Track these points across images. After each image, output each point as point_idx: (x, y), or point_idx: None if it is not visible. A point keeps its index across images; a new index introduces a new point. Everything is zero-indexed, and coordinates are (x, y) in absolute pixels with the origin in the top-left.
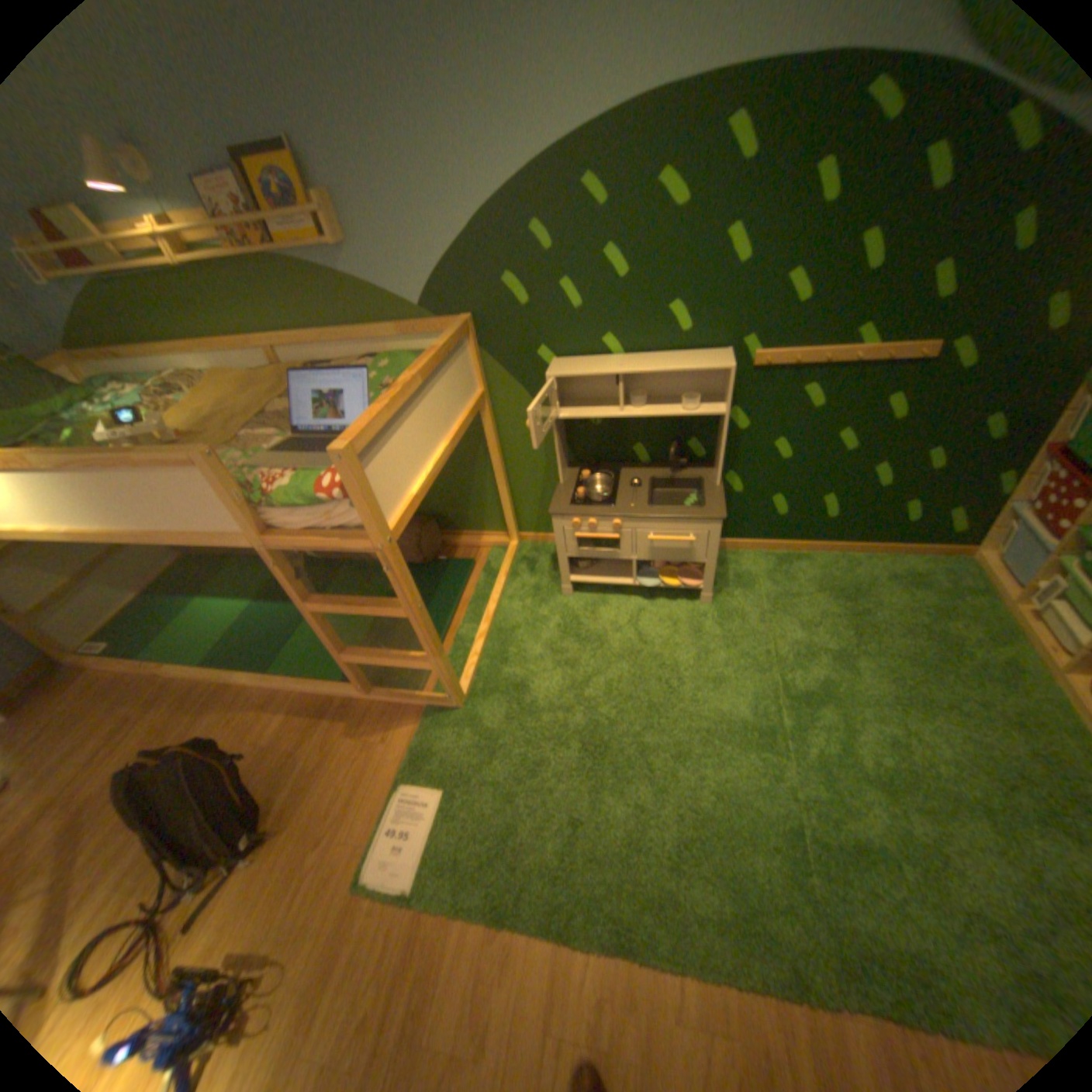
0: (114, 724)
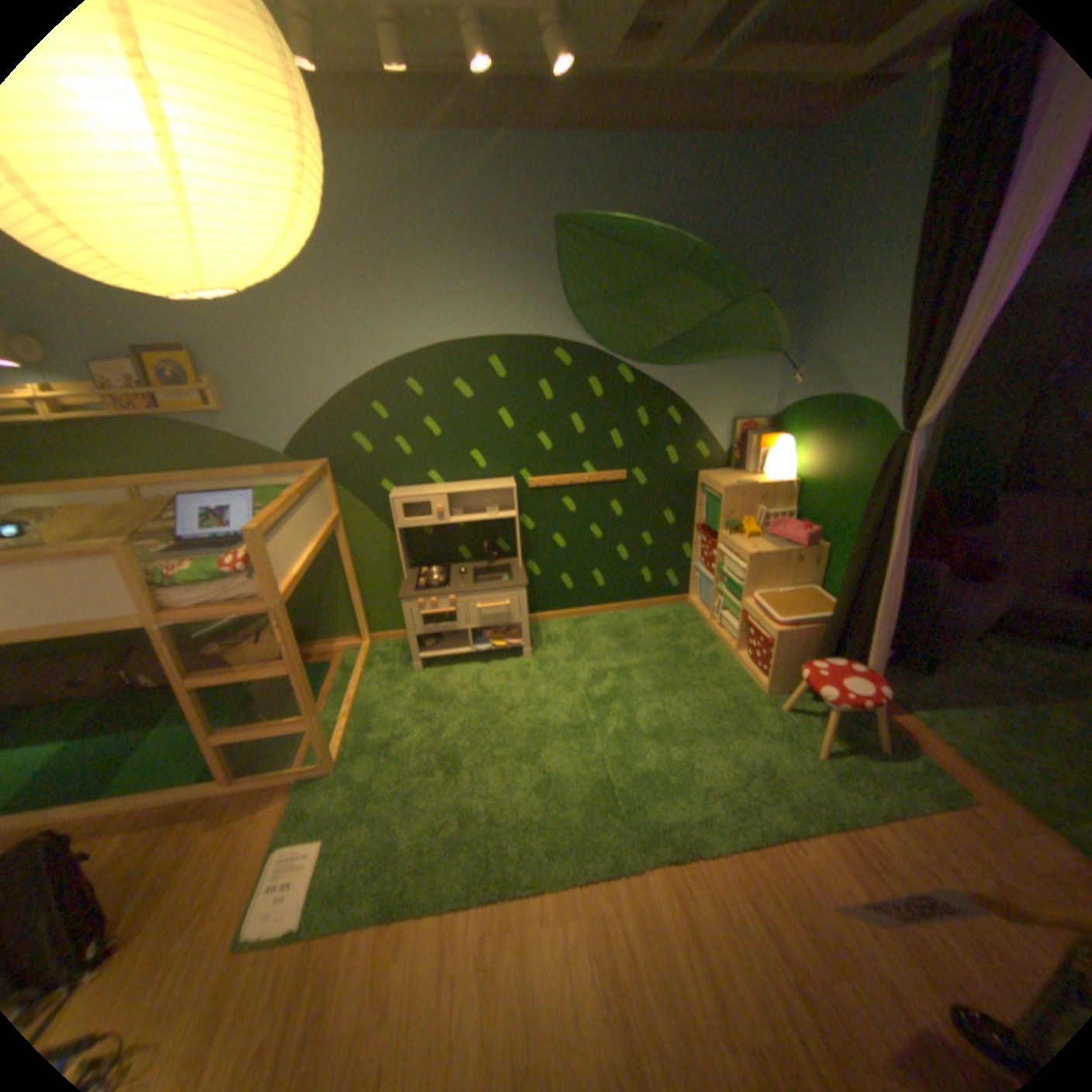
0: None
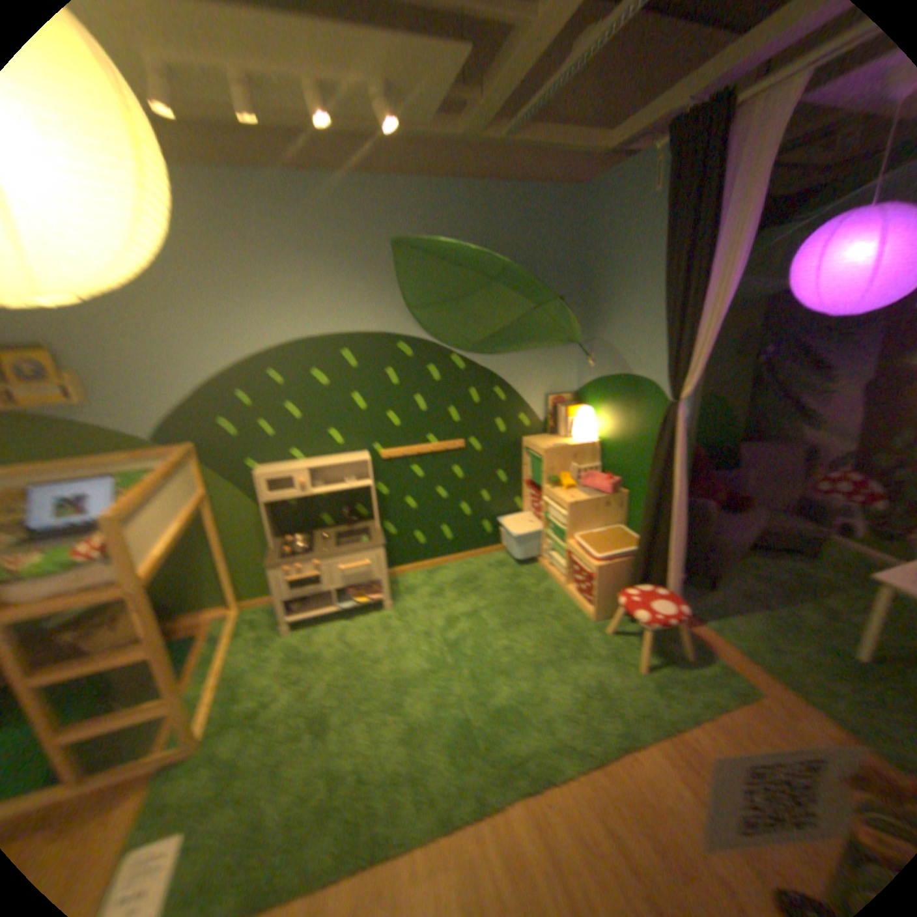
0: None
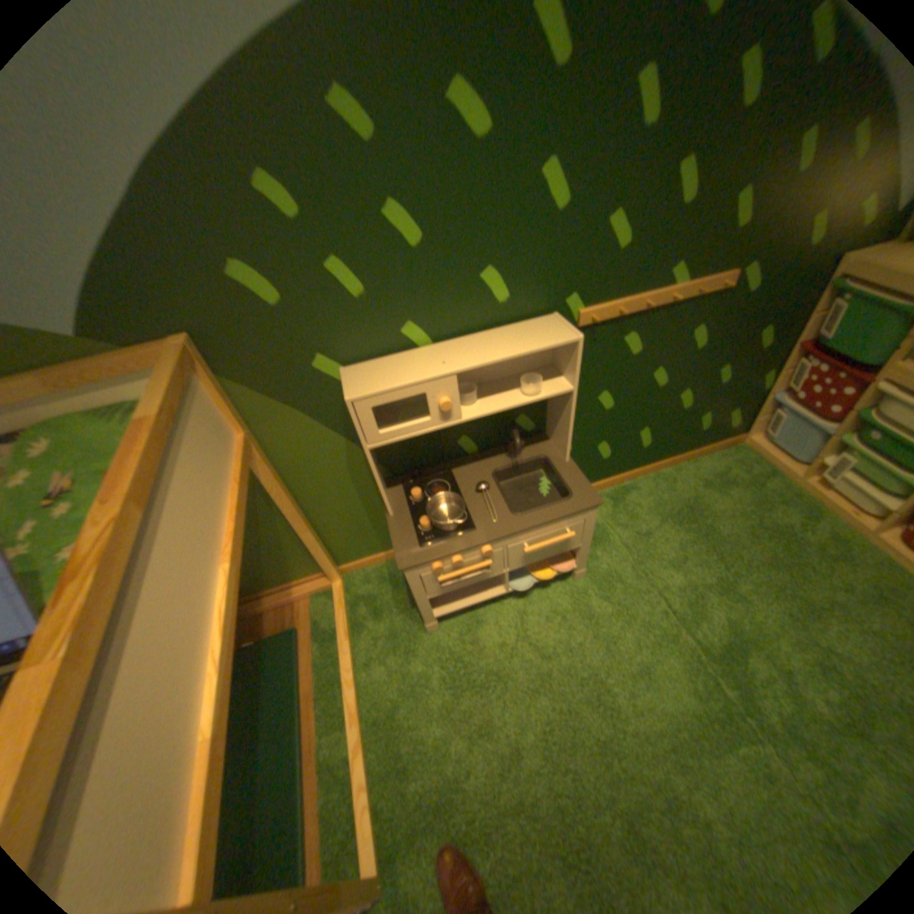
0: None
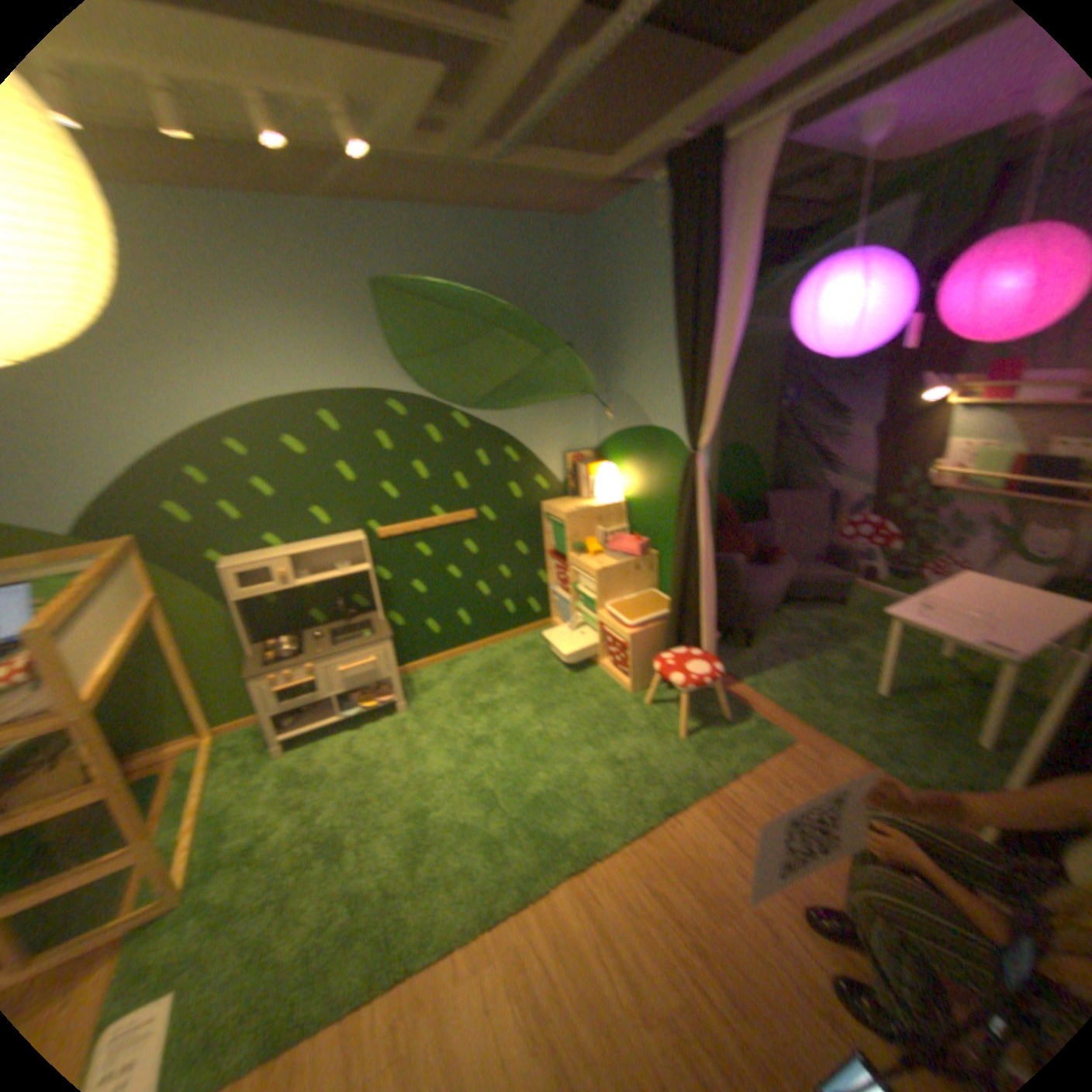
0: None
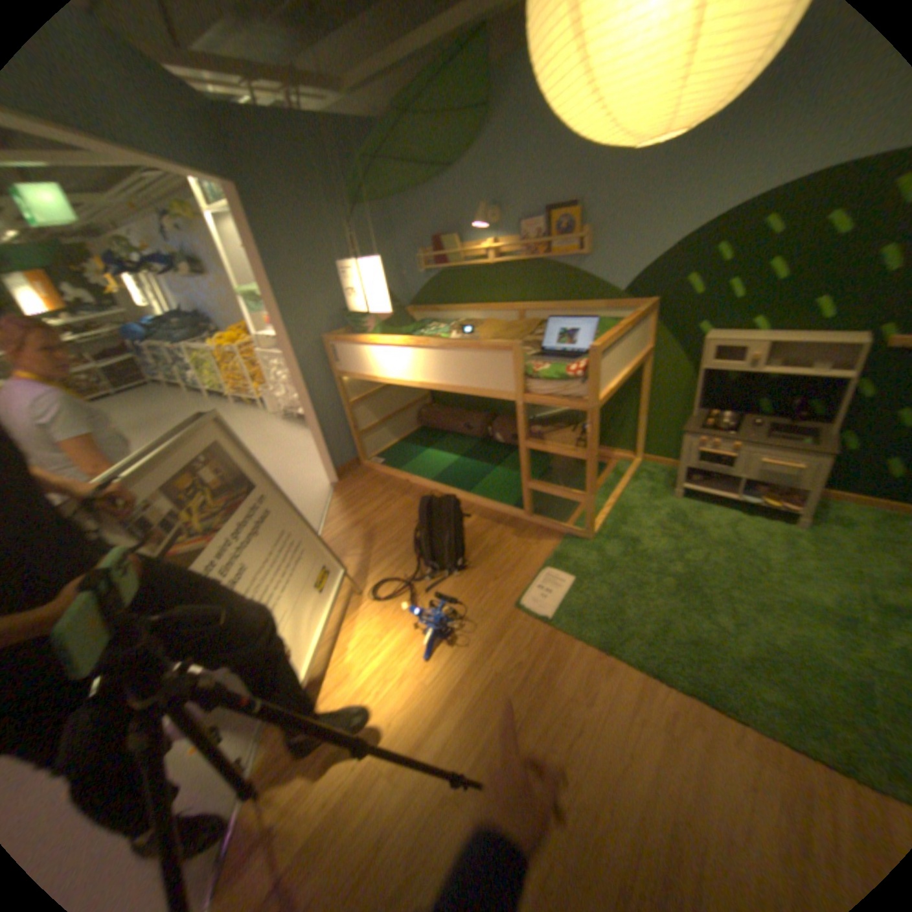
0: (386, 498)
